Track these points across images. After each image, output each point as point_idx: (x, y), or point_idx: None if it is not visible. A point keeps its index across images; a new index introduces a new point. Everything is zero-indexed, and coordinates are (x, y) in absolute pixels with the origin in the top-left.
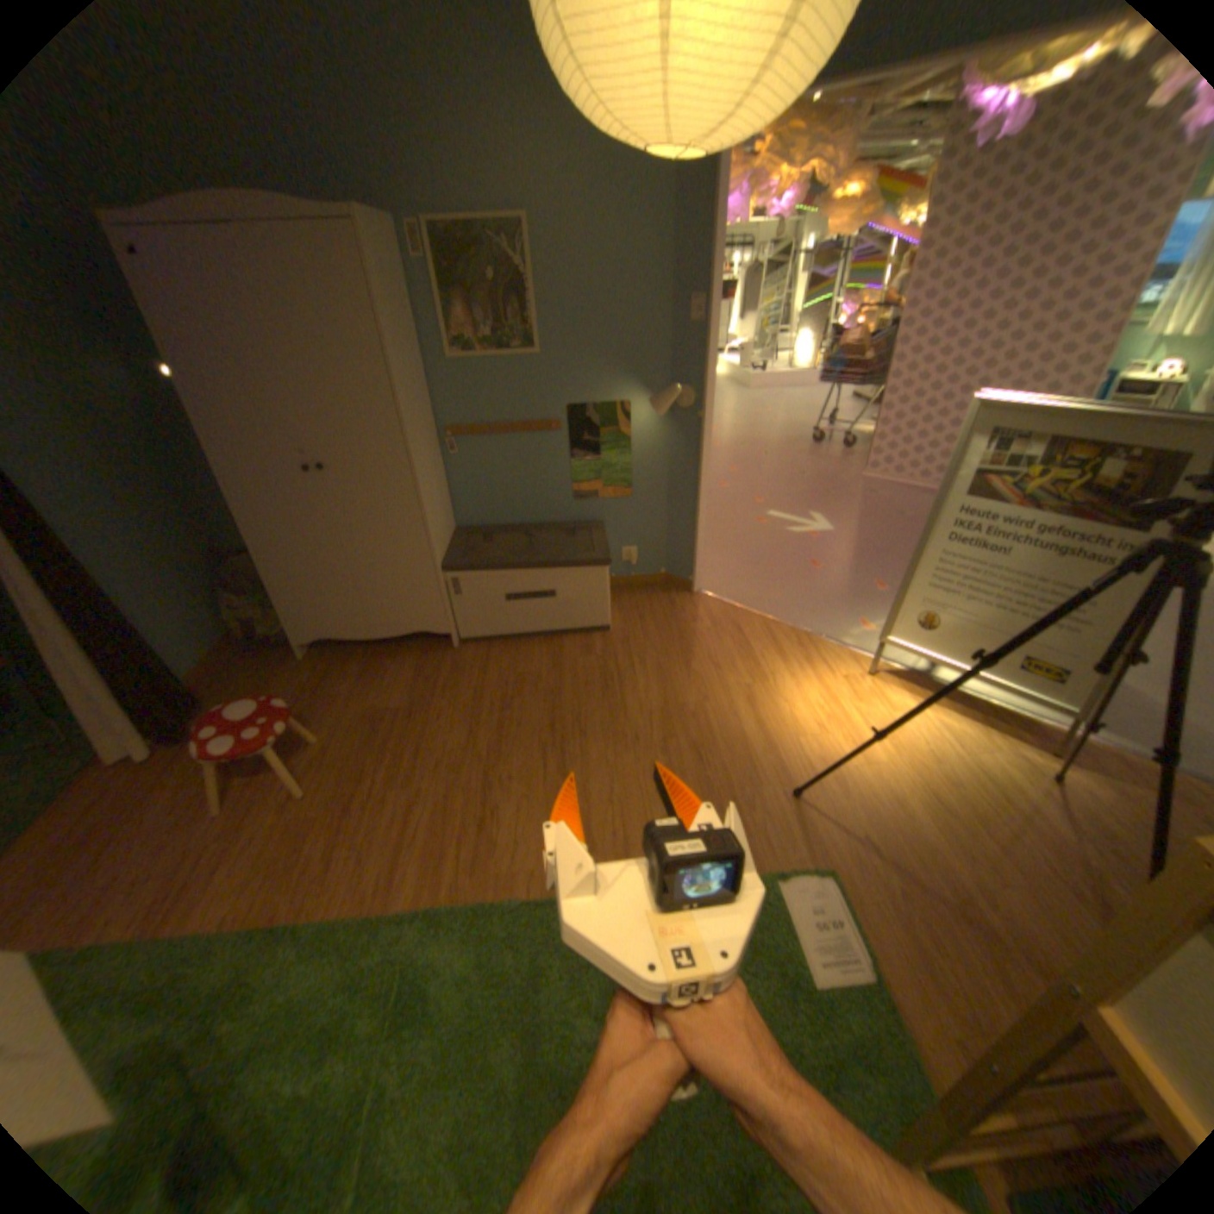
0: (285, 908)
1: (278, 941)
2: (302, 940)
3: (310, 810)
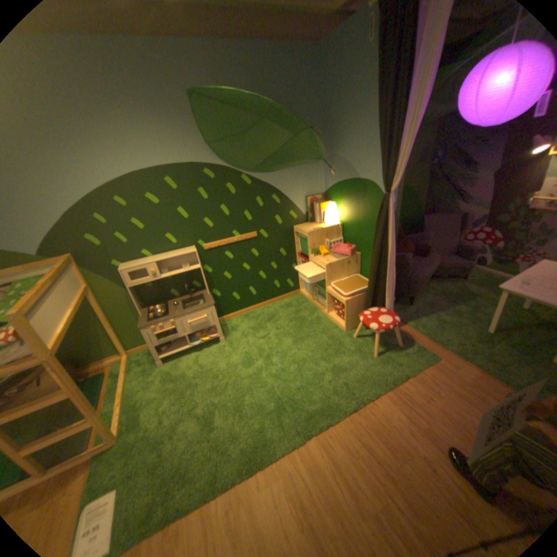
0: (359, 421)
1: (345, 409)
2: (336, 414)
3: (410, 470)
